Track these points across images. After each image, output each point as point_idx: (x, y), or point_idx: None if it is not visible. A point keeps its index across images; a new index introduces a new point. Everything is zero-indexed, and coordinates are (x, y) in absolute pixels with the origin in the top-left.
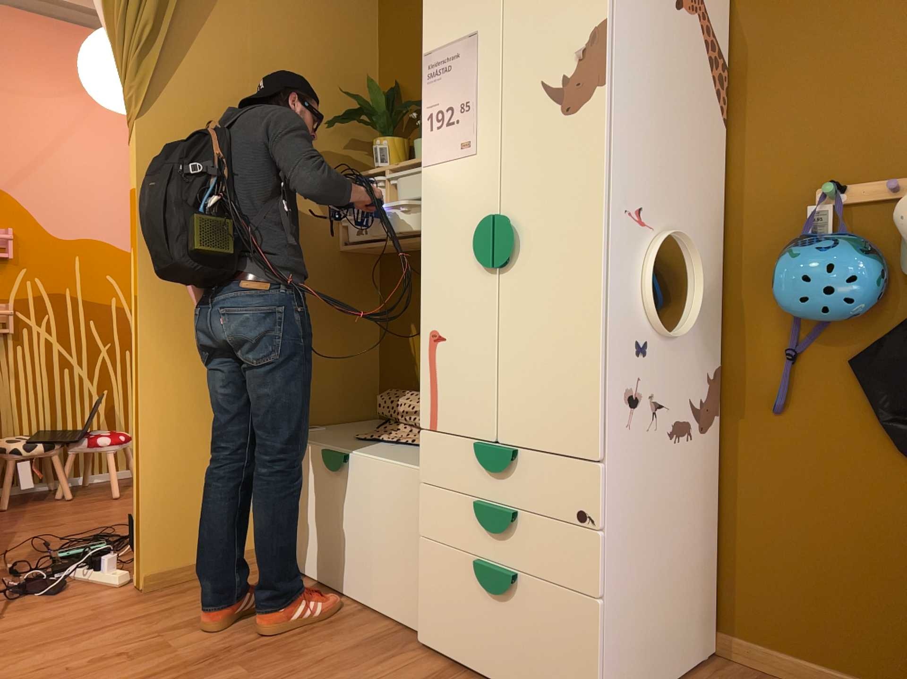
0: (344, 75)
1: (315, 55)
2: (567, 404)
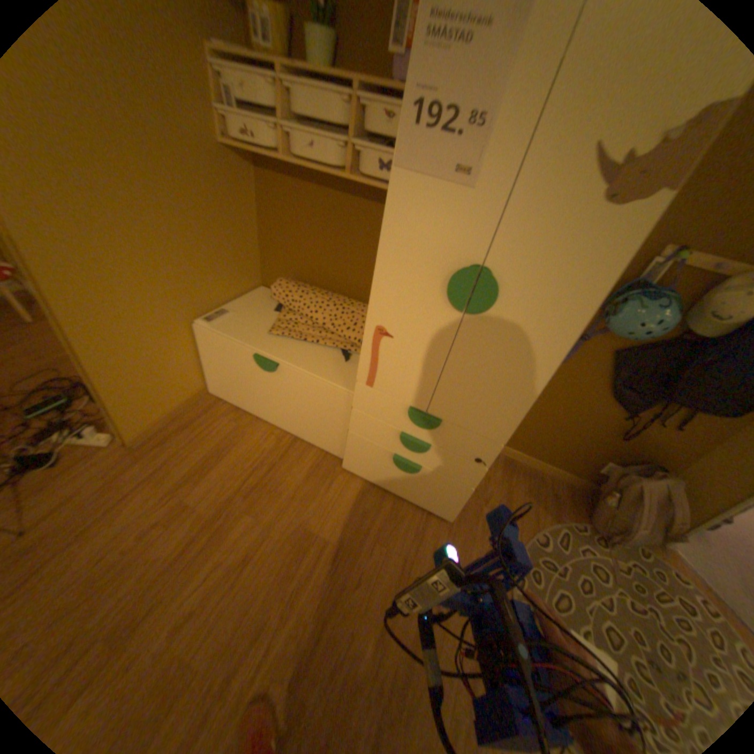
0: None
1: None
2: (492, 413)
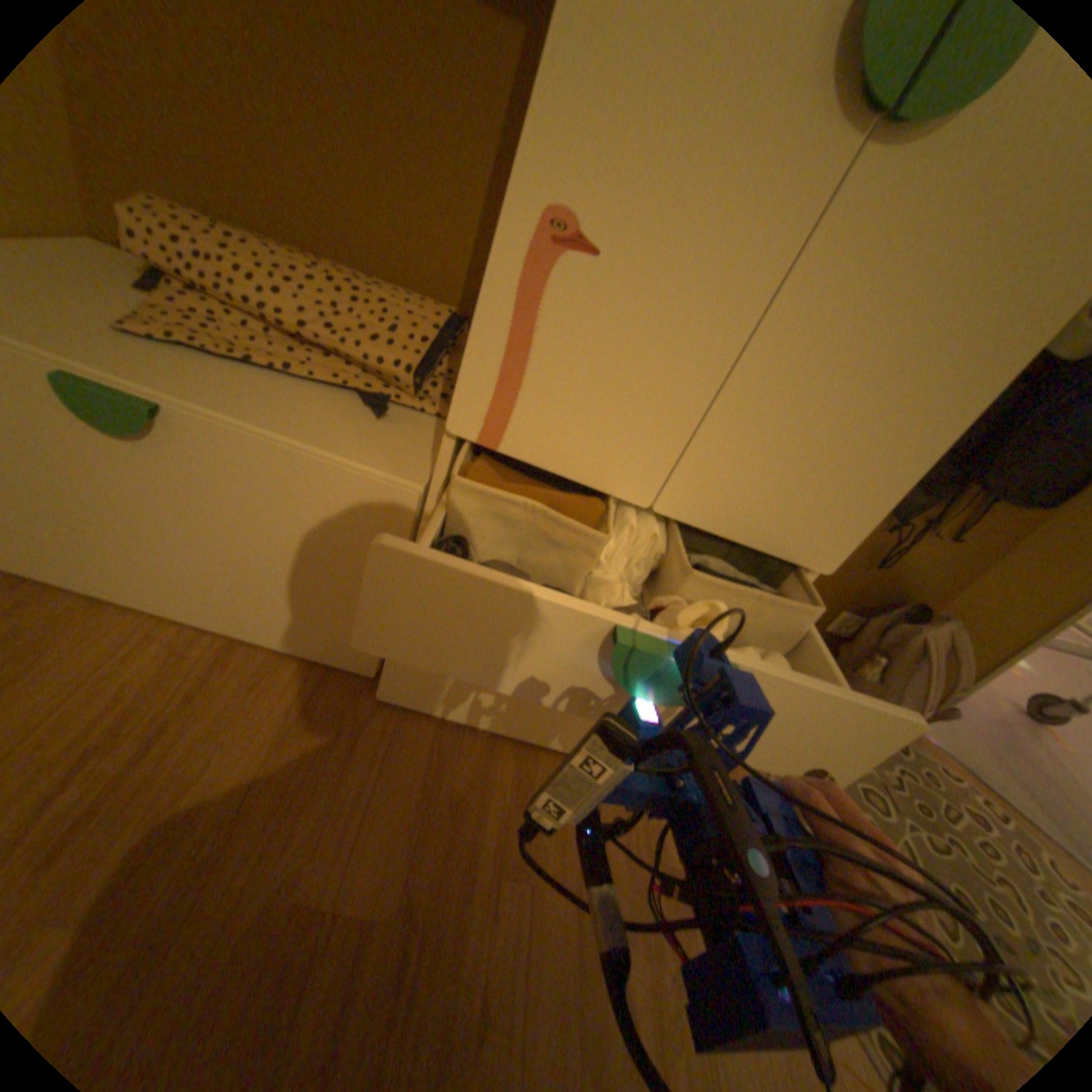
0: None
1: None
2: (830, 490)
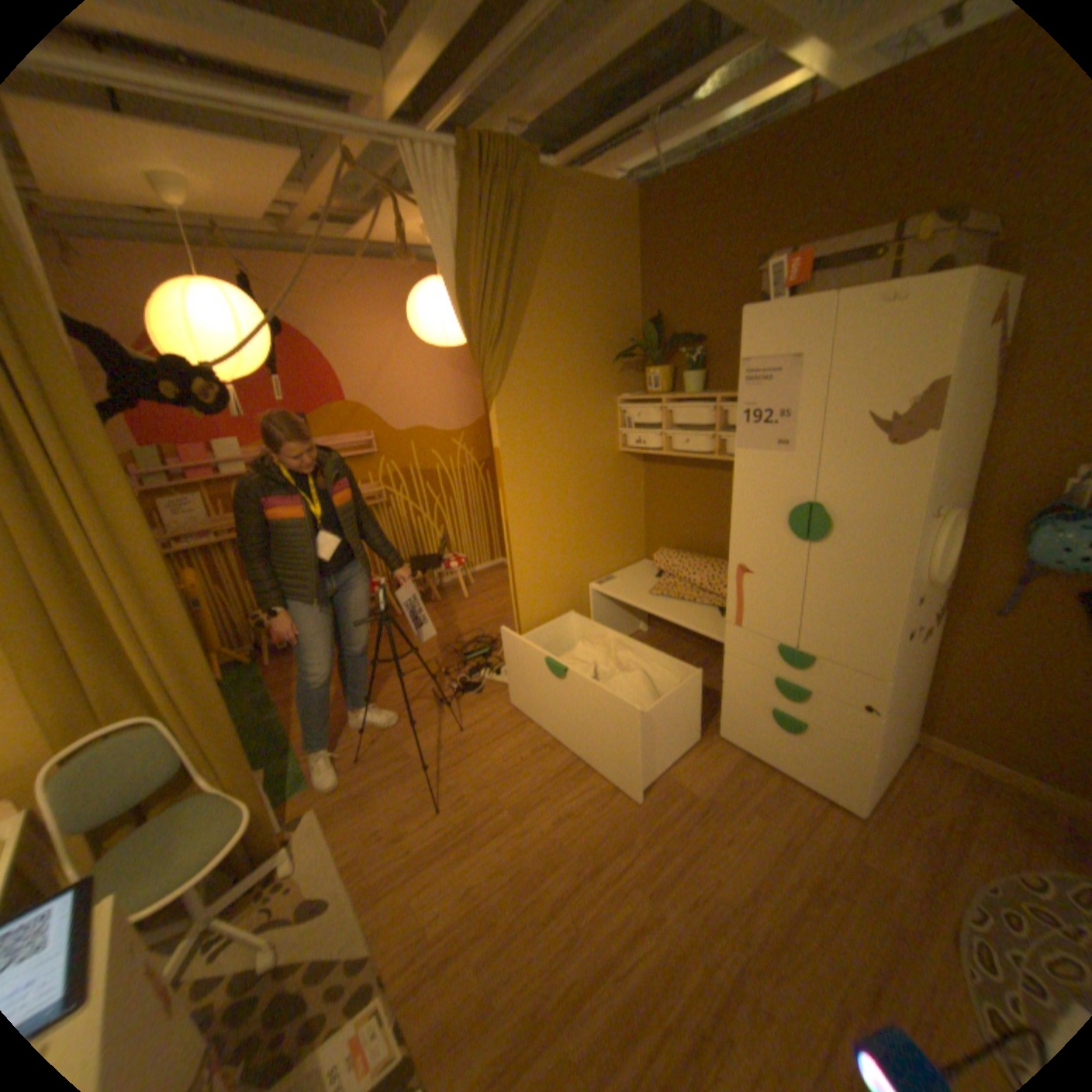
0: (617, 312)
1: (597, 301)
2: (865, 642)
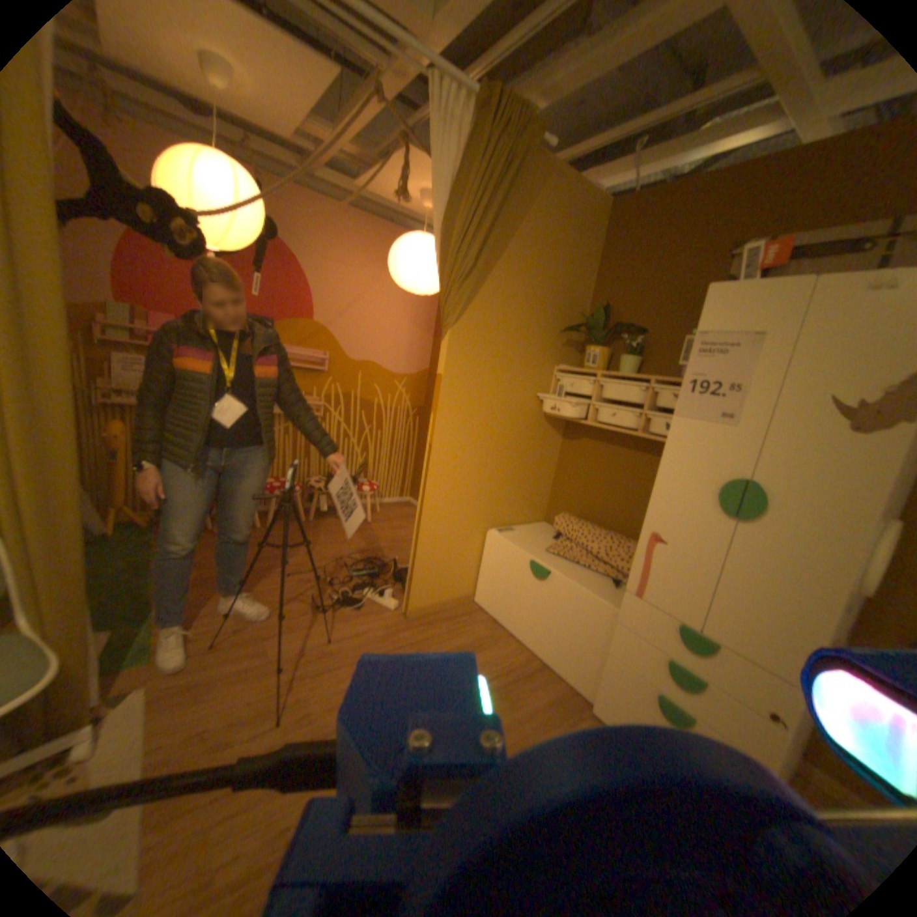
0: (572, 293)
1: (558, 277)
2: (782, 640)
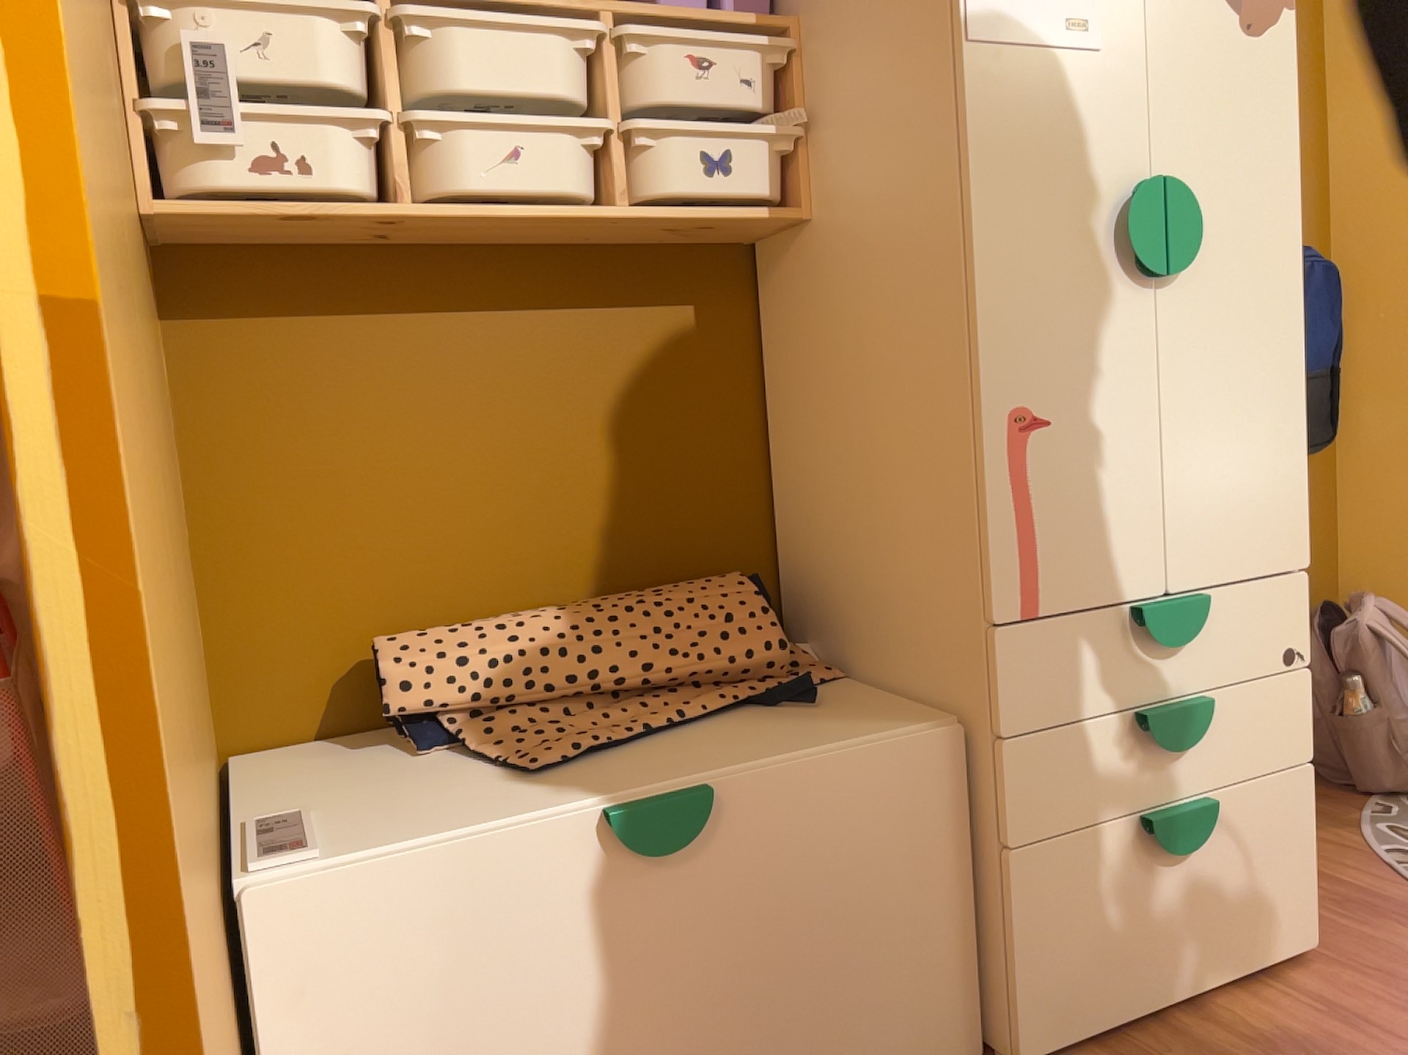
0: None
1: None
2: (1268, 496)
